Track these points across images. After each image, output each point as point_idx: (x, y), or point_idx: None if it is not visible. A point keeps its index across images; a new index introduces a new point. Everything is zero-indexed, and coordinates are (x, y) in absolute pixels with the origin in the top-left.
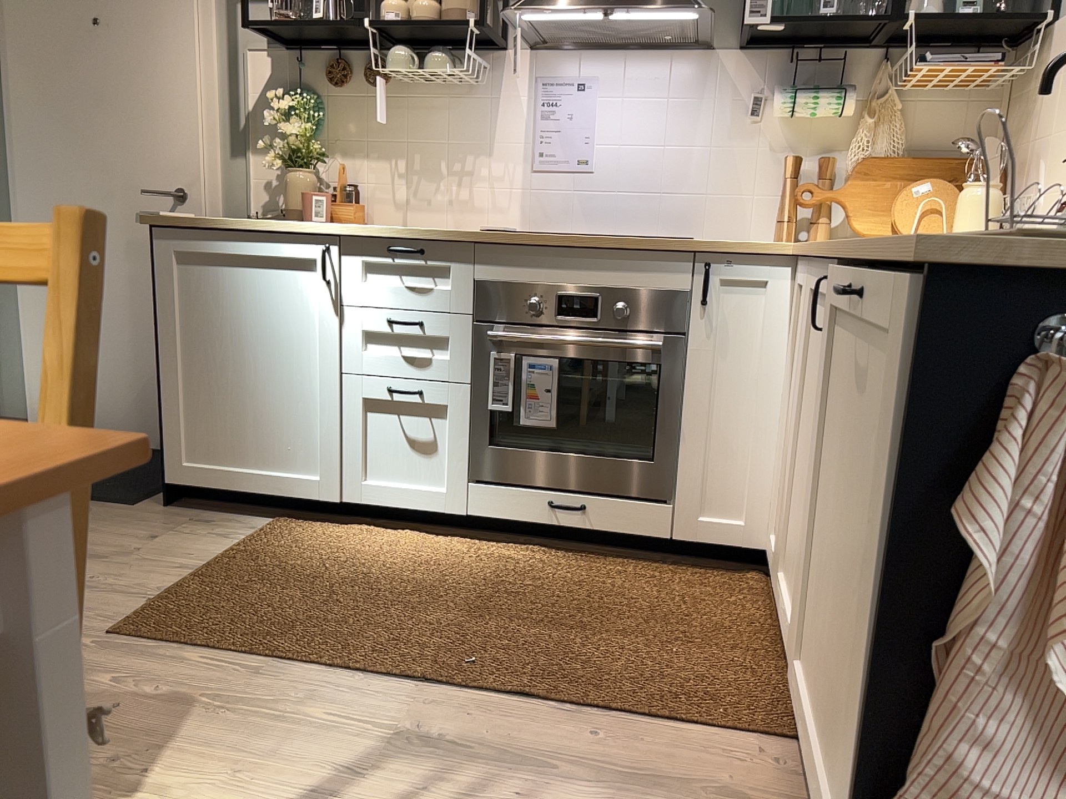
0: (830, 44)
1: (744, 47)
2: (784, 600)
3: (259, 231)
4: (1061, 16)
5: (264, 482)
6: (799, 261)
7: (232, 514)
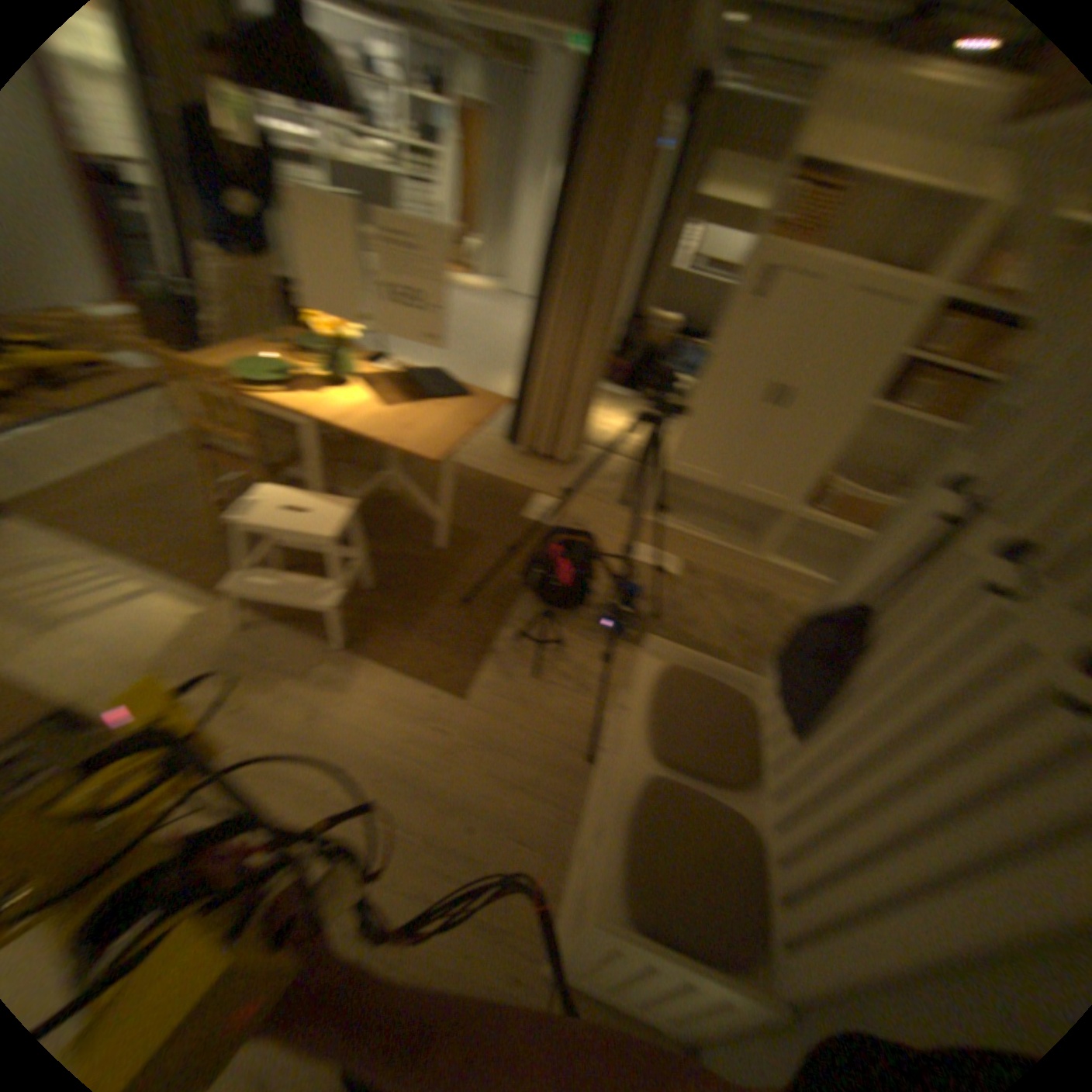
0: None
1: None
2: None
3: None
4: None
5: None
6: None
7: None
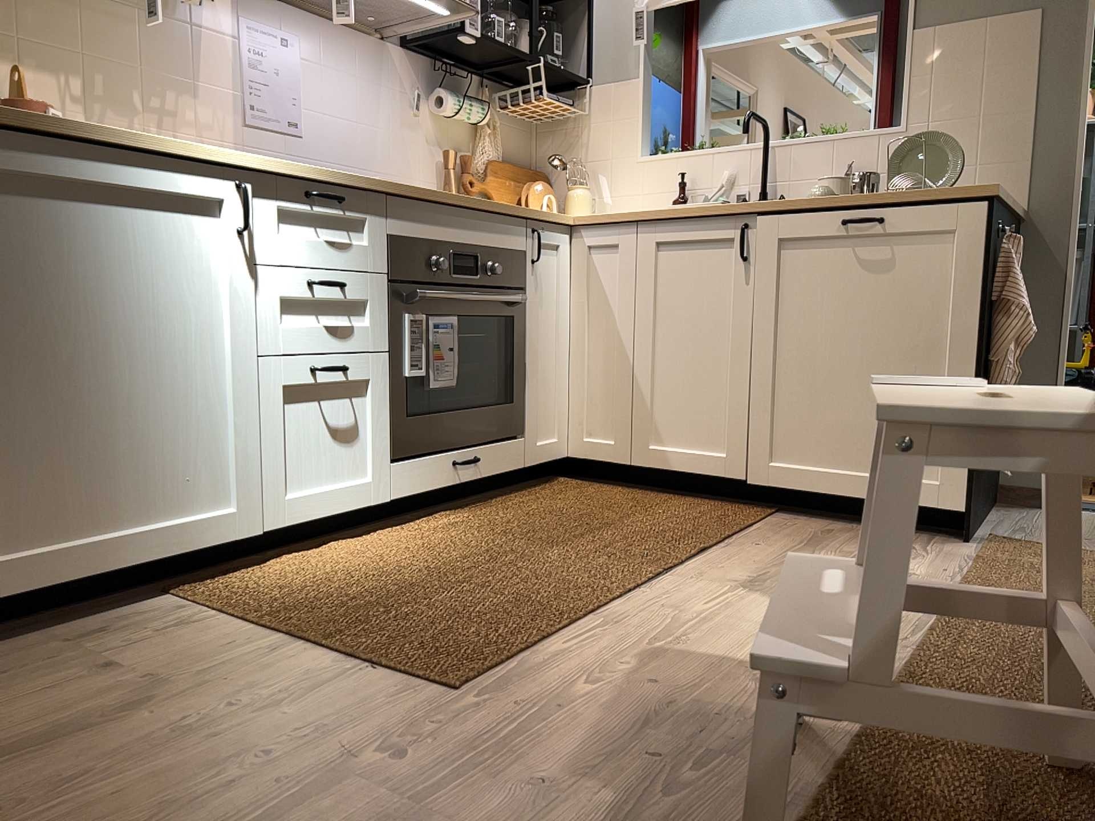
0: (459, 65)
1: (408, 49)
2: (671, 455)
3: (146, 152)
4: (596, 84)
5: (159, 537)
6: (582, 226)
7: (89, 614)
